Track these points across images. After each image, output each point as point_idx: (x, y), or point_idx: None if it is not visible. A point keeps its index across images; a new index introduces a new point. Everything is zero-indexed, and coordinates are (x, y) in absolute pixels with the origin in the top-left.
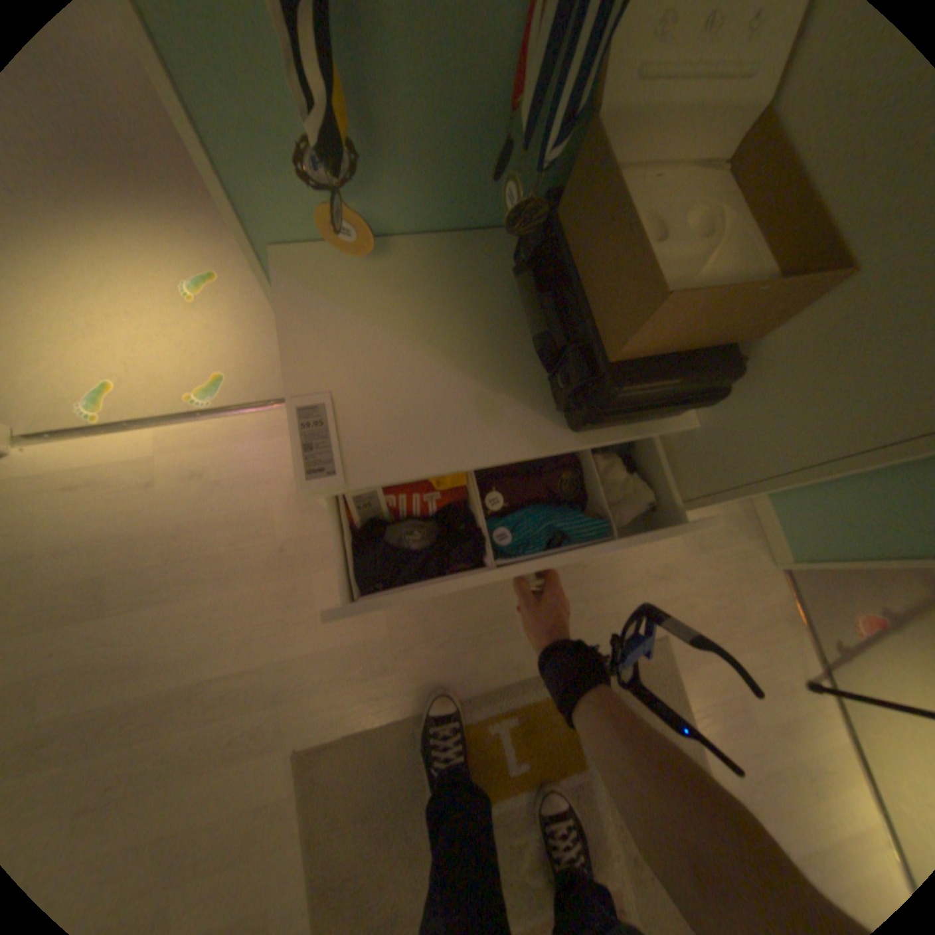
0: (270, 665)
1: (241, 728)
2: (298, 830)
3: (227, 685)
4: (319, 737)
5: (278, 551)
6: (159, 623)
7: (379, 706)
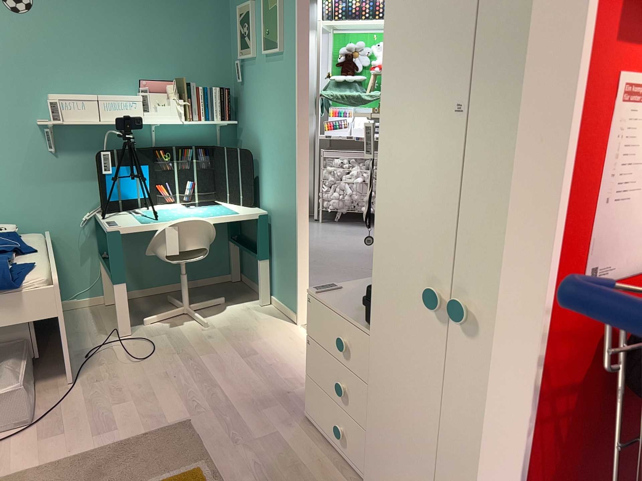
0: (231, 403)
1: (200, 402)
2: (153, 430)
3: (219, 394)
4: (198, 426)
5: (287, 392)
6: (243, 371)
7: (216, 444)
